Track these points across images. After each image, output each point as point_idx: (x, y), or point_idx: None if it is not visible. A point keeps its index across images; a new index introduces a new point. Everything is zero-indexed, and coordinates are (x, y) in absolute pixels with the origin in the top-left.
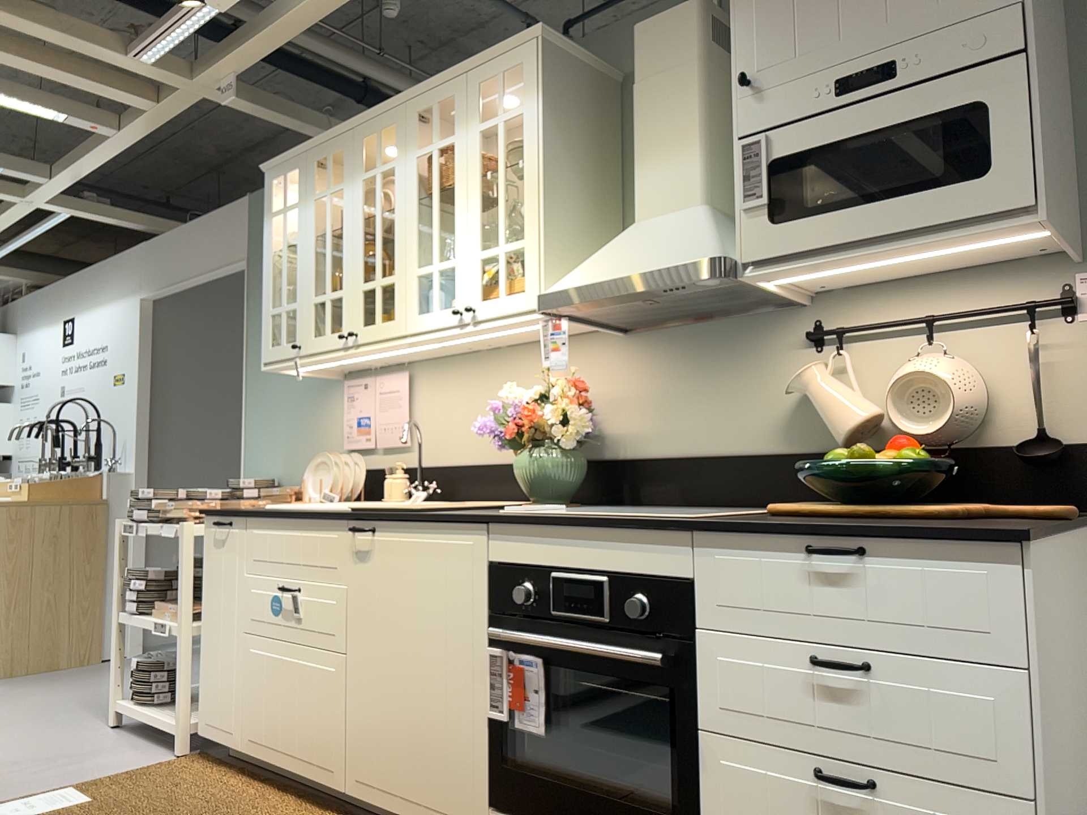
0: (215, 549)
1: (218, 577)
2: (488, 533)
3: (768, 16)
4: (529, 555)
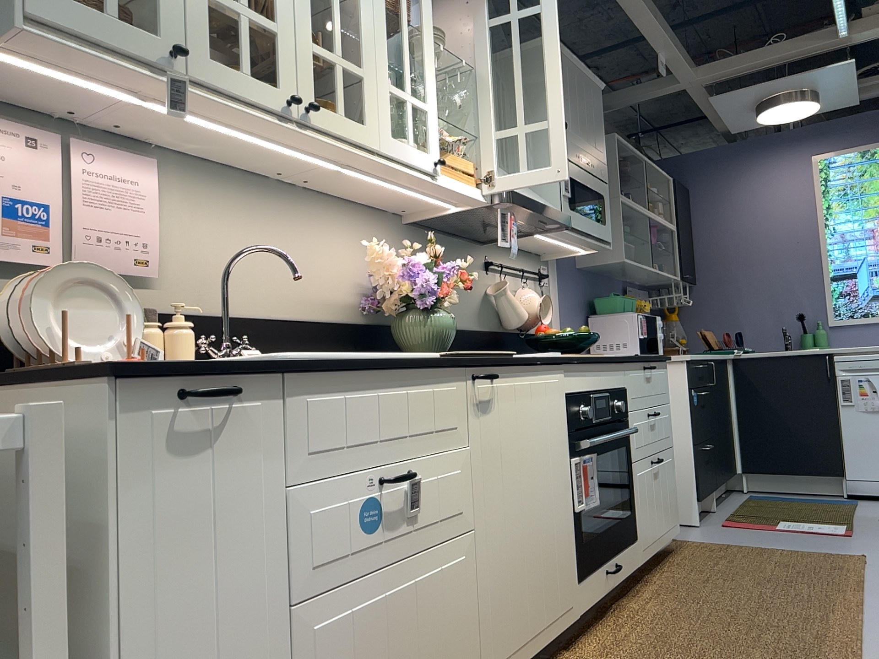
0: (169, 459)
1: (193, 524)
2: (564, 371)
3: (565, 101)
4: (582, 384)
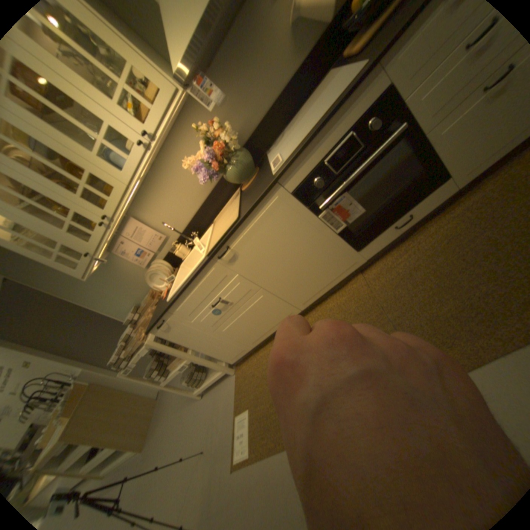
0: (169, 332)
1: (183, 334)
2: (281, 184)
3: None
4: (307, 168)
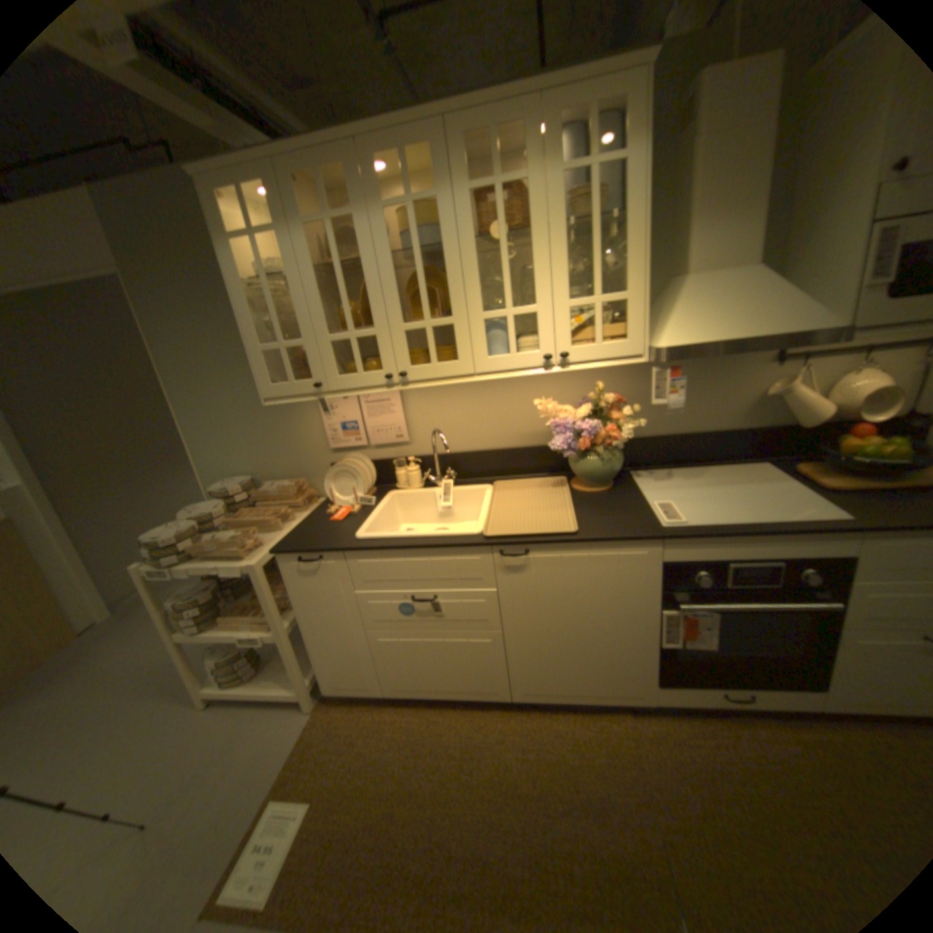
0: (304, 578)
1: (318, 597)
2: (665, 545)
3: None
4: (708, 556)
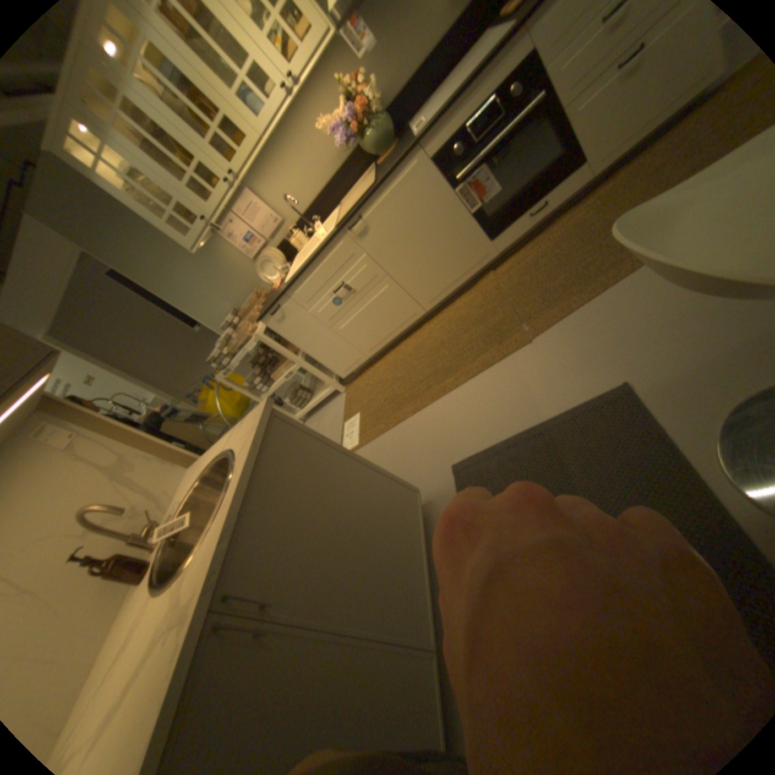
0: (282, 323)
1: (296, 328)
2: (422, 145)
3: None
4: (449, 129)
